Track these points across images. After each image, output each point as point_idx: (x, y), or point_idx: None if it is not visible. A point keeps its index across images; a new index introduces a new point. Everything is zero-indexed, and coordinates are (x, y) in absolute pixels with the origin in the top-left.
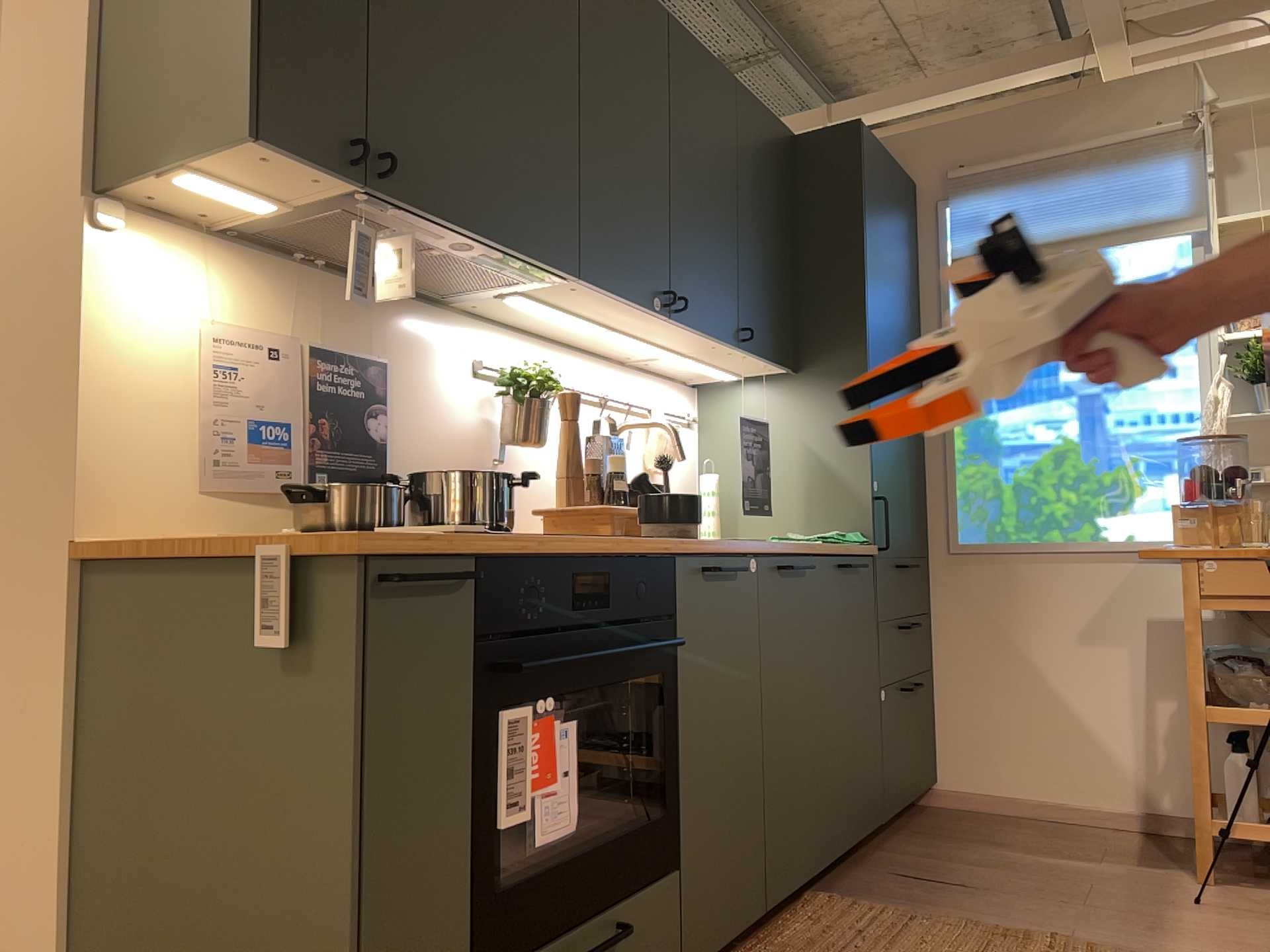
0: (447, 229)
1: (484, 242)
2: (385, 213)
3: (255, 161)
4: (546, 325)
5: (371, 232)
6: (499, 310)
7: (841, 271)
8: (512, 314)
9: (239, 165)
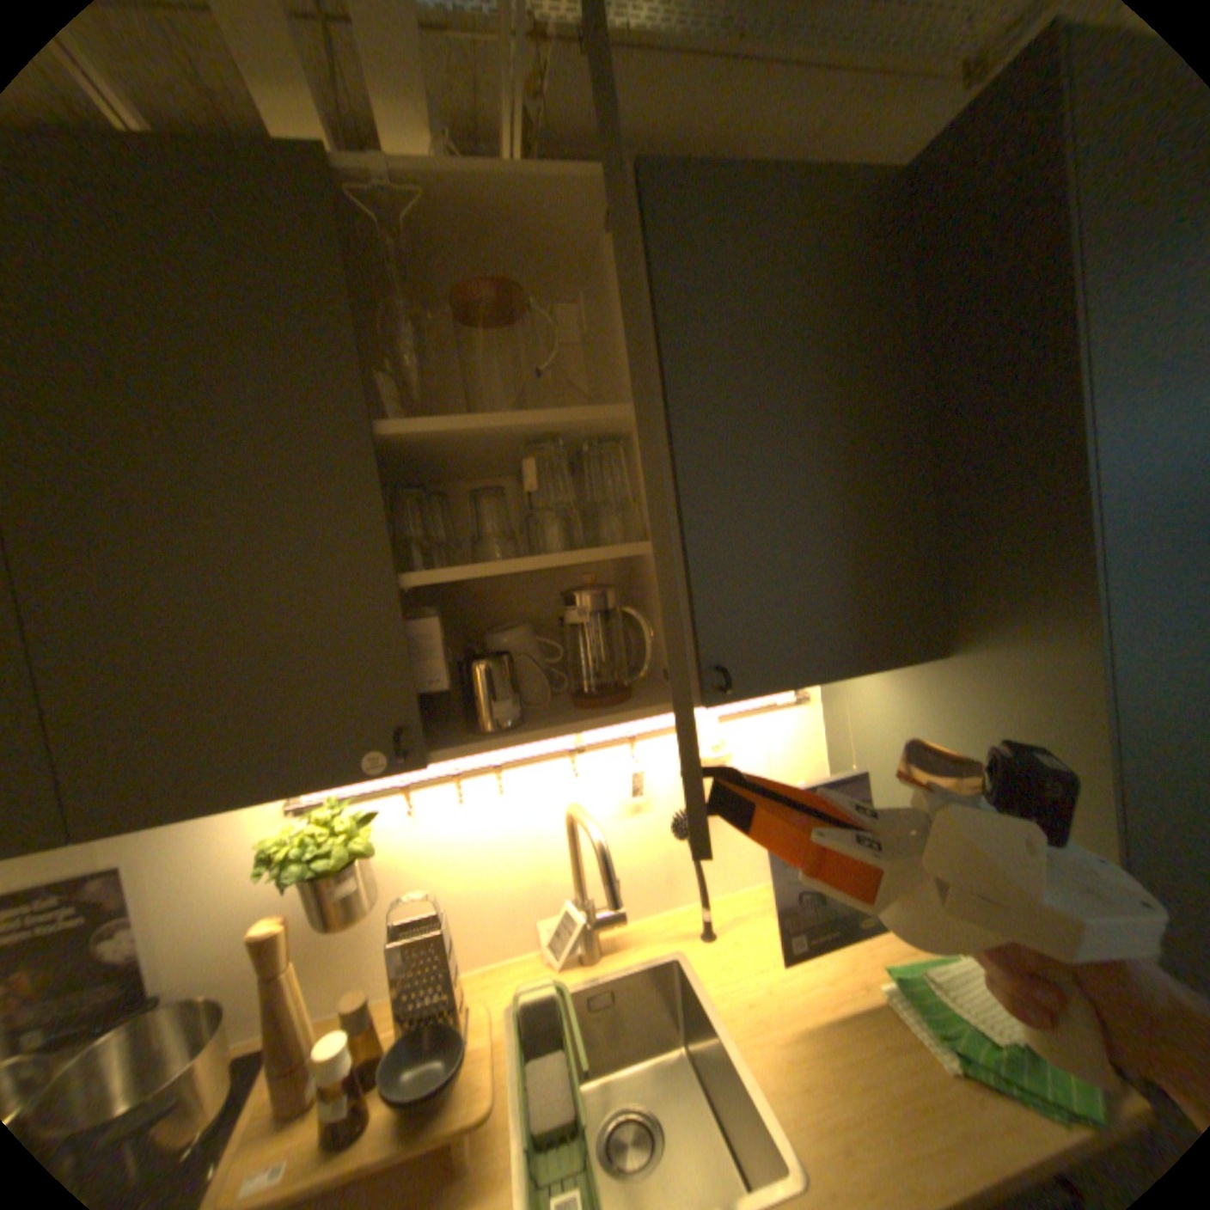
0: None
1: None
2: None
3: None
4: None
5: None
6: None
7: (1027, 447)
8: None
9: None
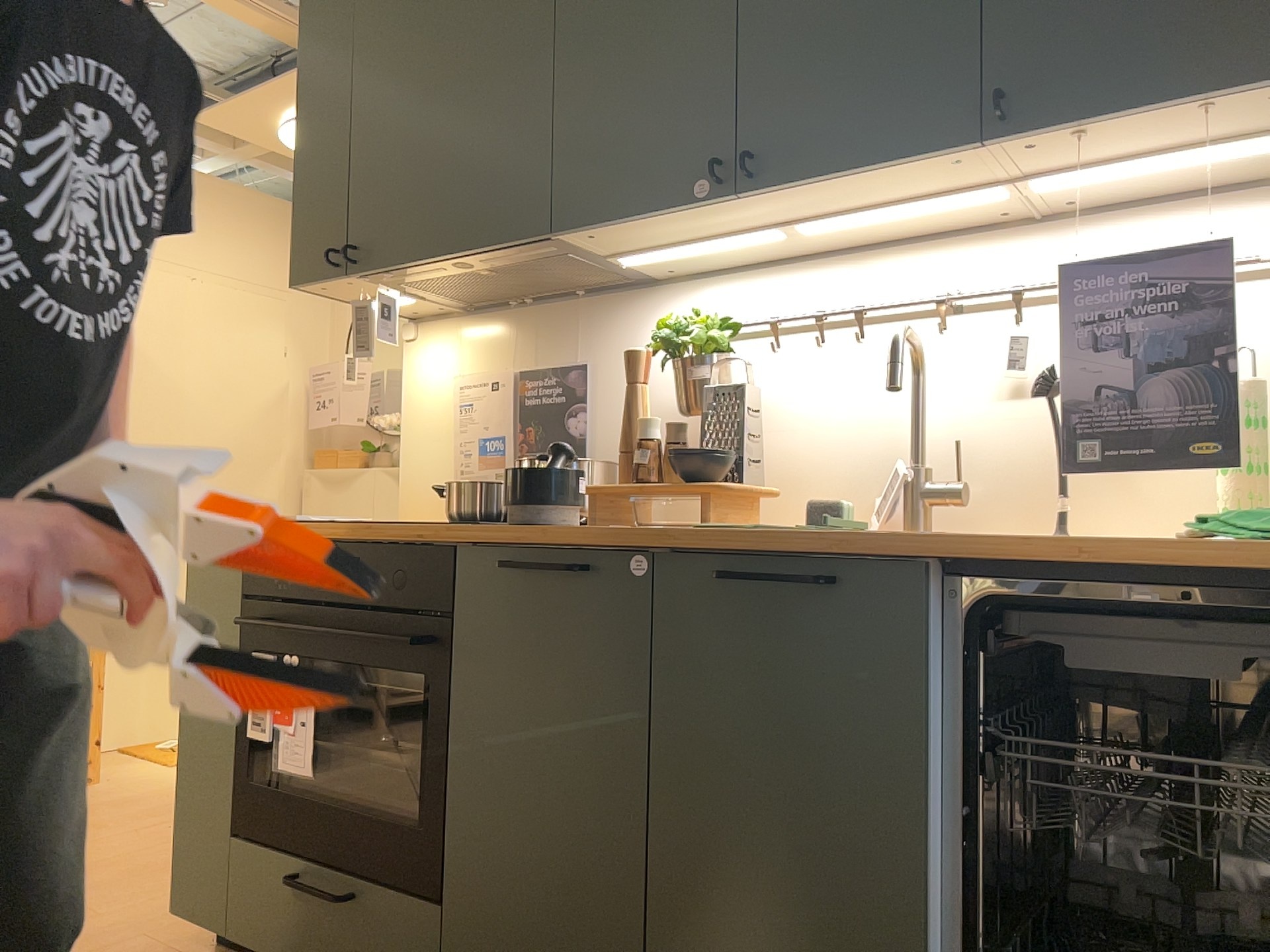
0: (422, 265)
1: (452, 258)
2: (394, 277)
3: (328, 291)
4: (779, 248)
5: (368, 302)
6: (702, 261)
7: None
8: (721, 258)
9: (340, 294)
